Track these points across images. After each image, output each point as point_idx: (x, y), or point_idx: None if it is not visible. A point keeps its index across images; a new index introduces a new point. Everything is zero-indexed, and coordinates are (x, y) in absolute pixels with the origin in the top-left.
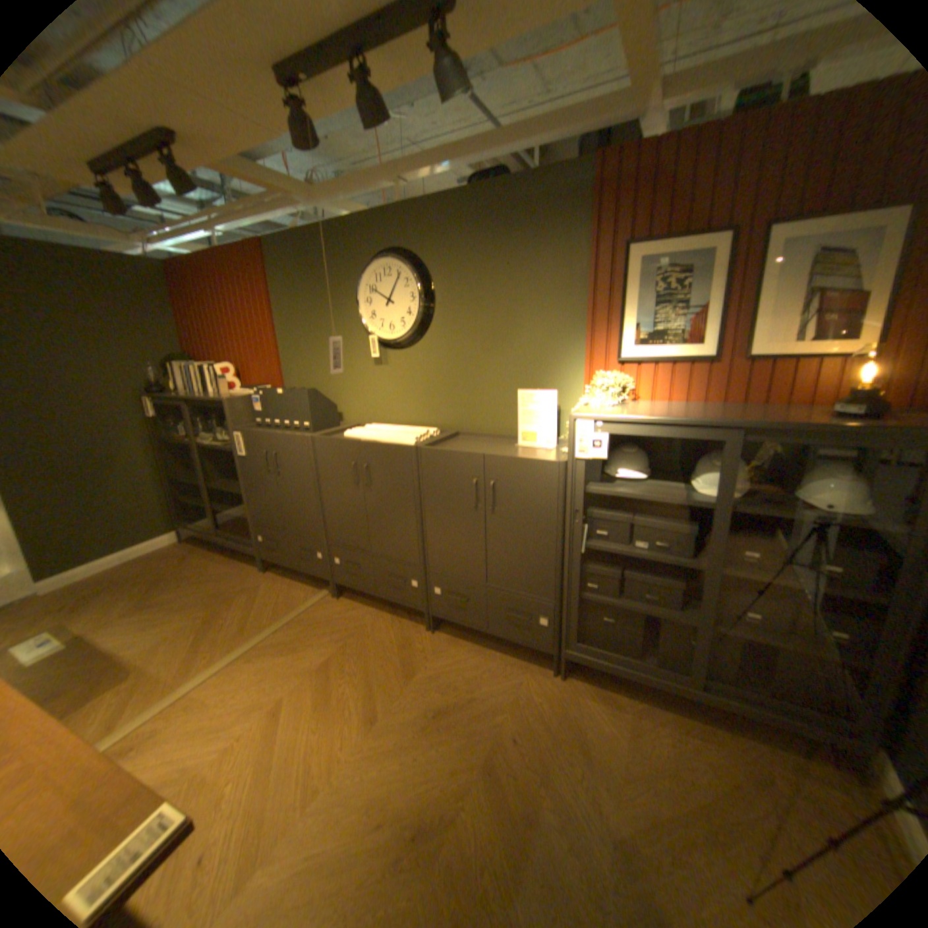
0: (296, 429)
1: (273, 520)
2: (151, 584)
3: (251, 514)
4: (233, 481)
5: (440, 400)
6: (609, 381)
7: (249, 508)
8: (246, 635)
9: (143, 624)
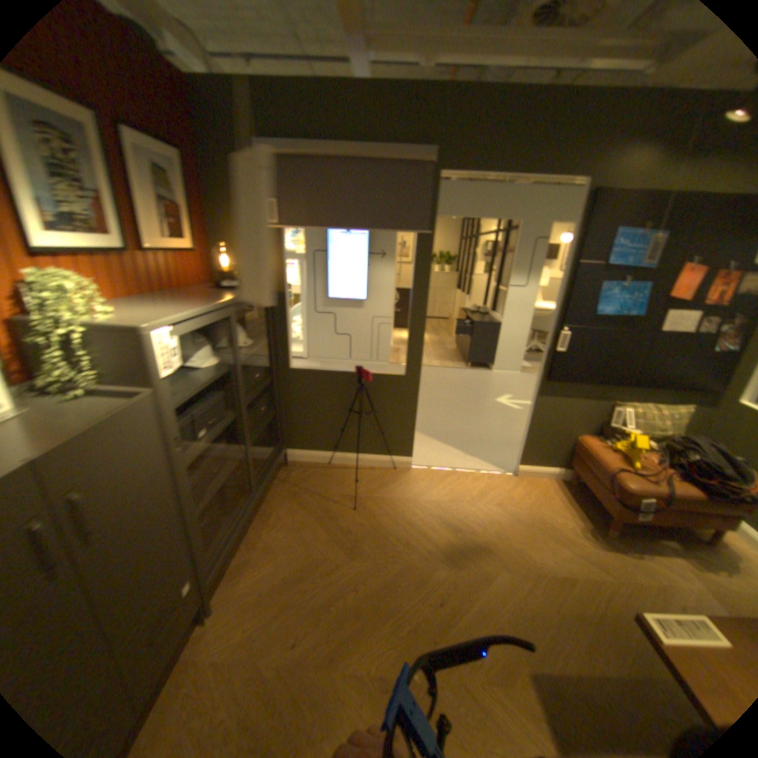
0: None
1: None
2: None
3: None
4: None
5: None
6: (72, 279)
7: None
8: None
9: None
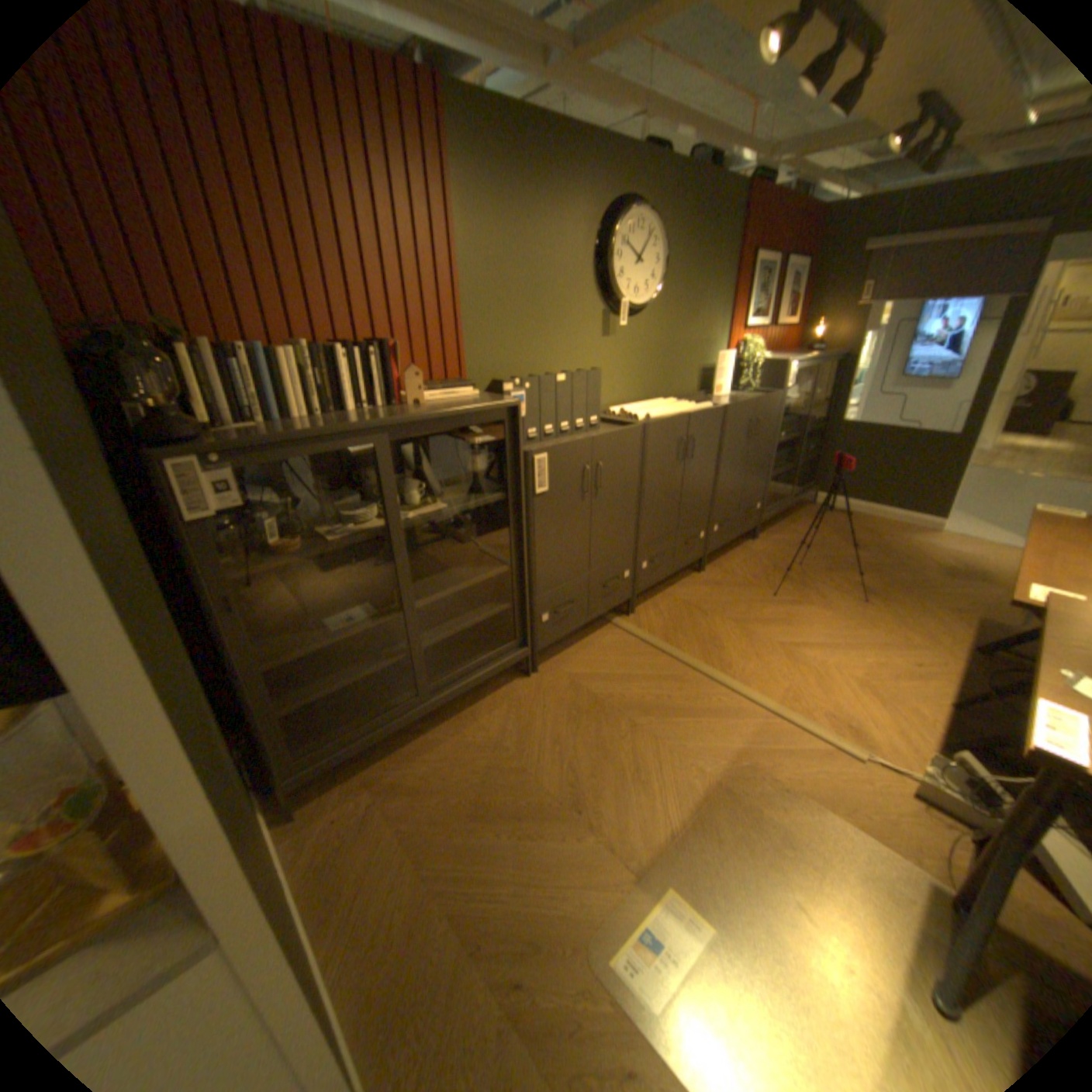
0: (580, 431)
1: (575, 571)
2: (485, 819)
3: (537, 588)
4: (426, 581)
5: (654, 372)
6: (758, 341)
7: (537, 579)
8: (682, 674)
9: (629, 787)
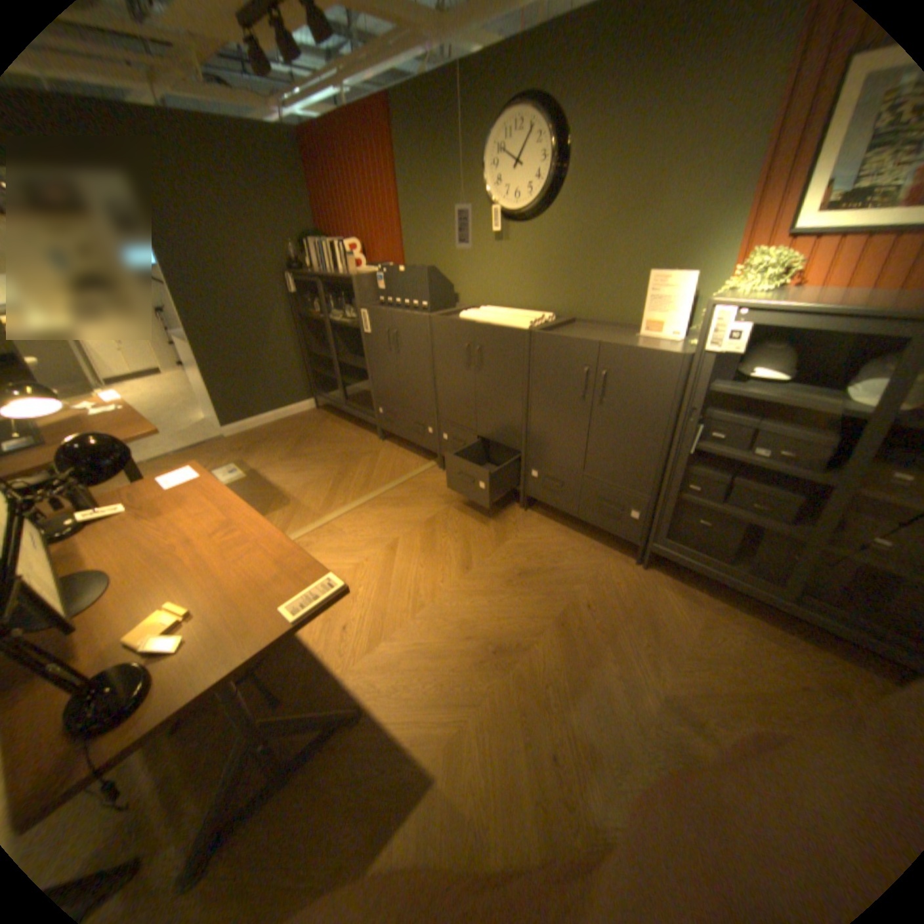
0: (416, 309)
1: (393, 395)
2: (300, 439)
3: (375, 388)
4: (360, 358)
5: (561, 282)
6: (772, 259)
7: (374, 383)
8: (371, 487)
9: (297, 468)
